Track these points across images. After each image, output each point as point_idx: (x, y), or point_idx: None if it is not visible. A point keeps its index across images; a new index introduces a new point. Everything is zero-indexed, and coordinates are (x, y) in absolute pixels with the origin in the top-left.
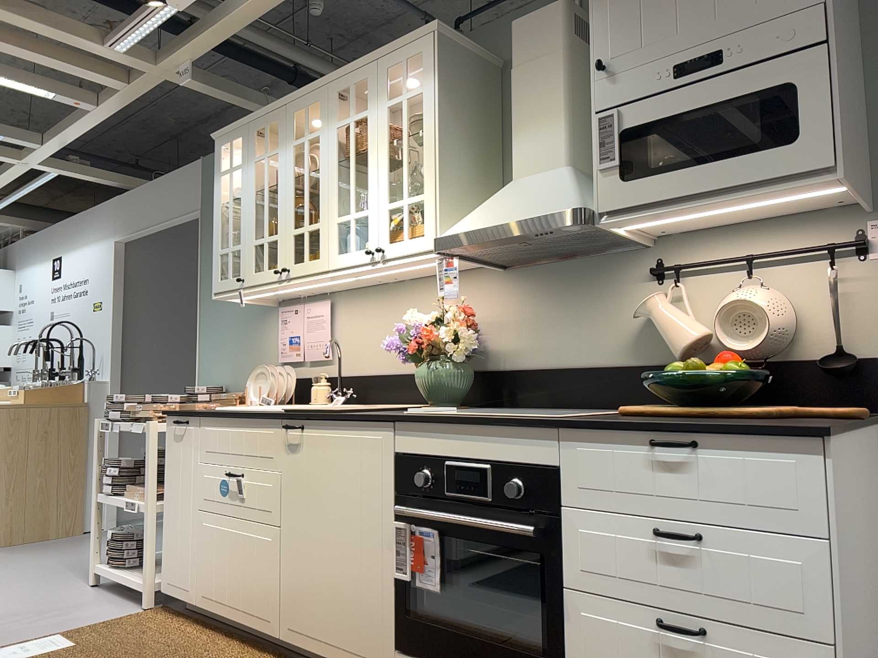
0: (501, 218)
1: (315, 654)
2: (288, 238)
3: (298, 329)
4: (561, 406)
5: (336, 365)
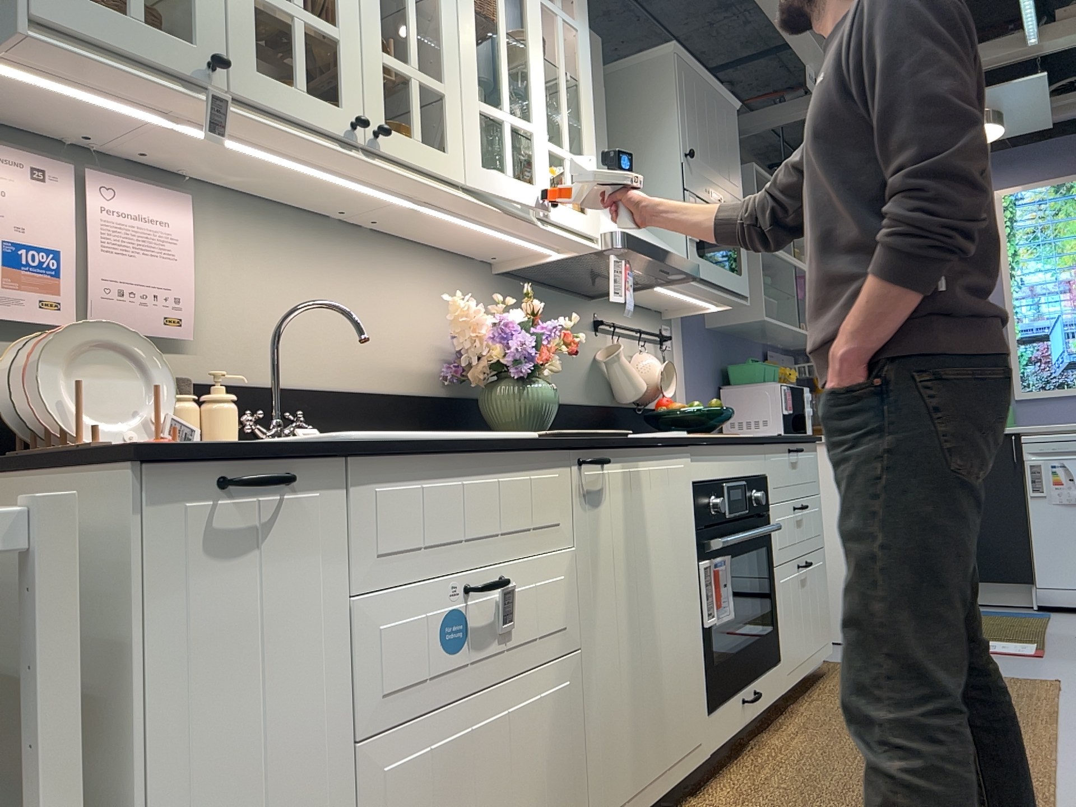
0: (652, 241)
1: None
2: (373, 64)
3: (56, 231)
4: None
5: (198, 357)
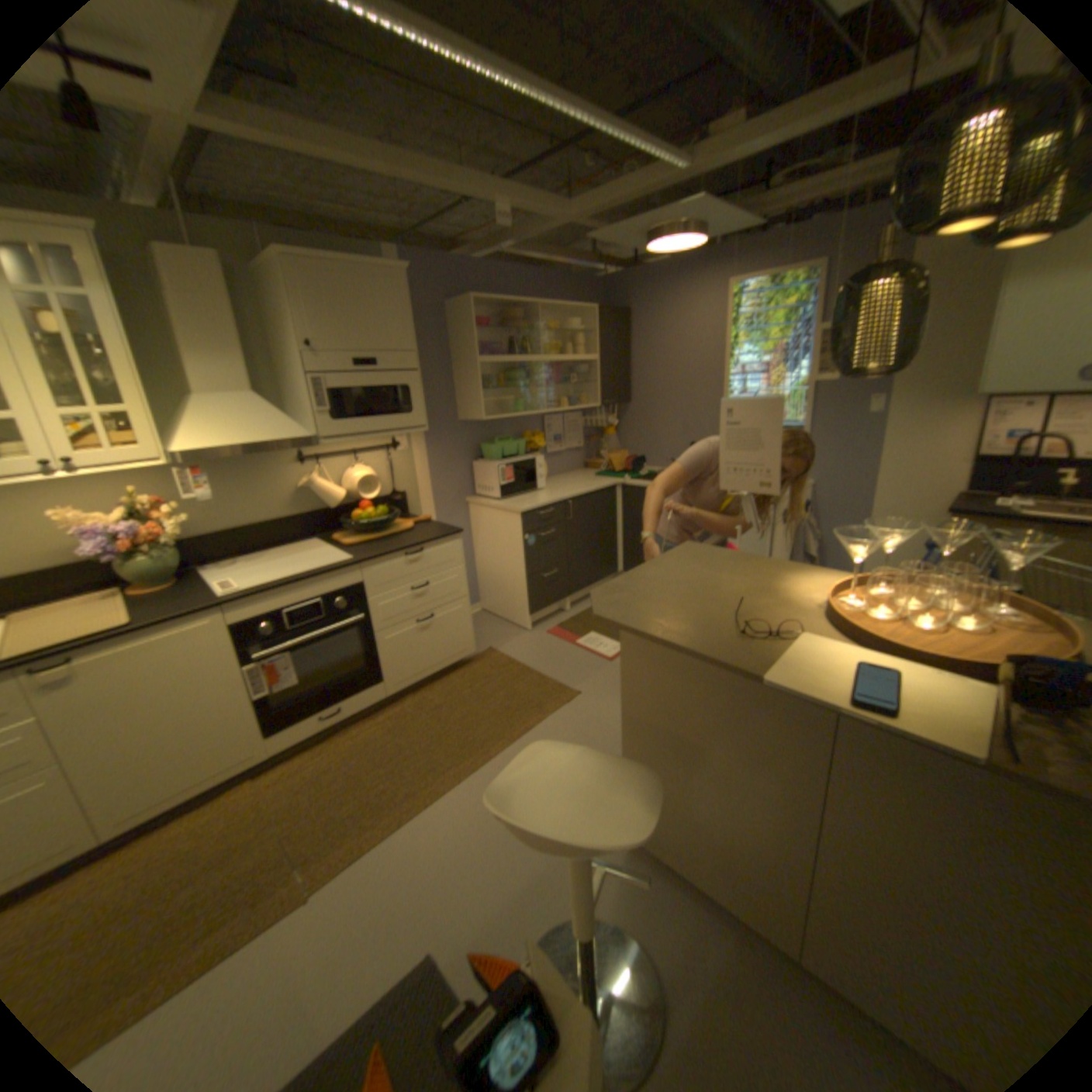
0: (244, 437)
1: (170, 808)
2: None
3: None
4: (249, 551)
5: None
